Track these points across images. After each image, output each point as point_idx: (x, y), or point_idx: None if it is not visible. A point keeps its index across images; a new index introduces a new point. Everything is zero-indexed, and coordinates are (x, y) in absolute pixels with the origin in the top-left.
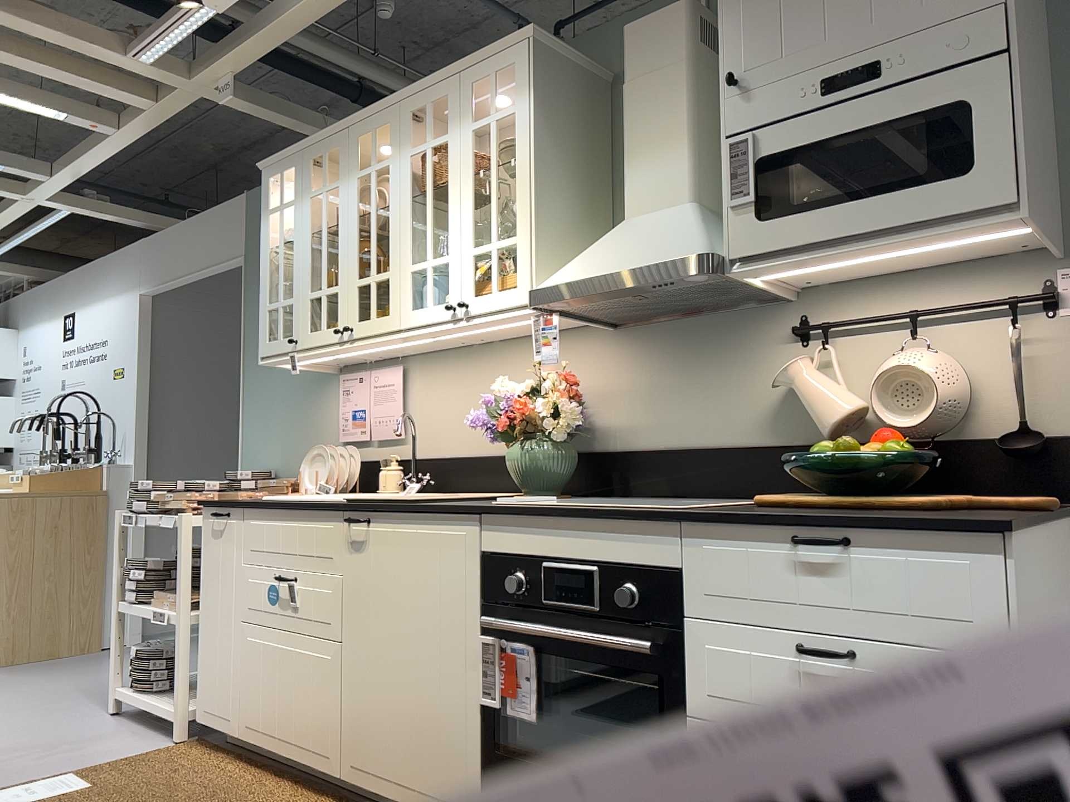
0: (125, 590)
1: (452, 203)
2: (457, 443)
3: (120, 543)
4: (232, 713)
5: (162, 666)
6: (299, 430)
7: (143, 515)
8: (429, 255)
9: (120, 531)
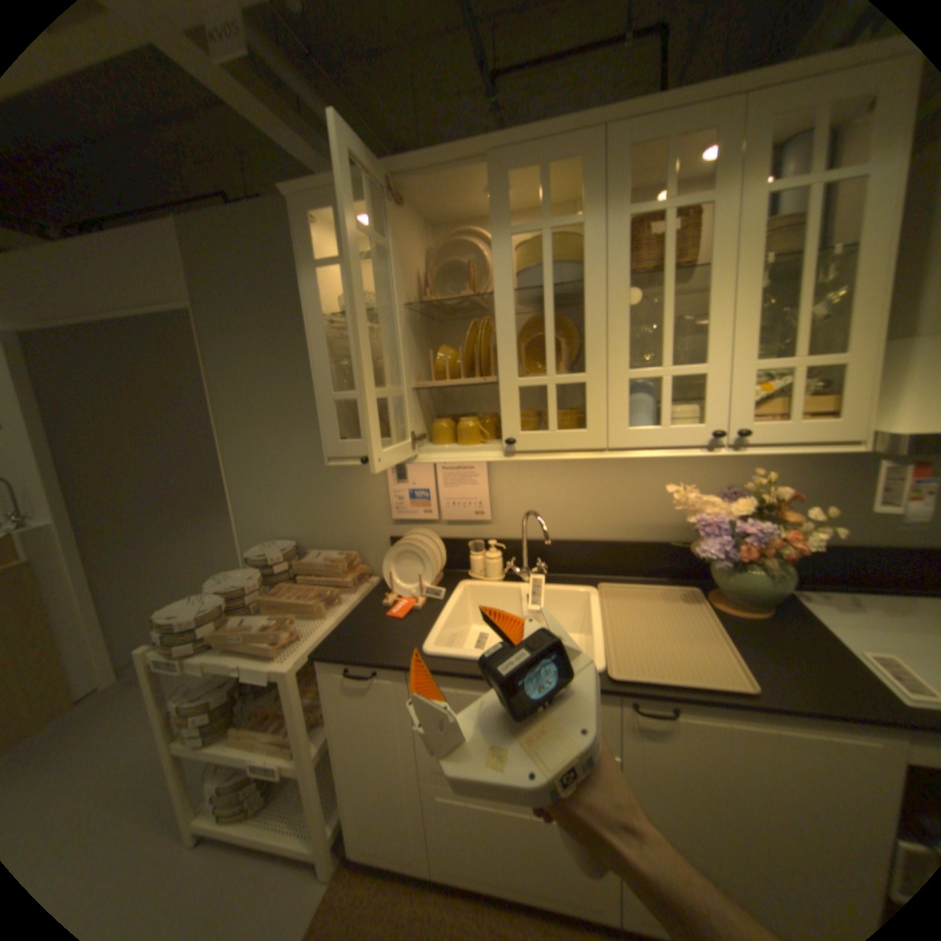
0: (171, 732)
1: (720, 294)
2: (567, 527)
3: (149, 689)
4: (417, 862)
5: (251, 793)
6: (323, 503)
7: (191, 662)
8: (669, 361)
9: (146, 676)
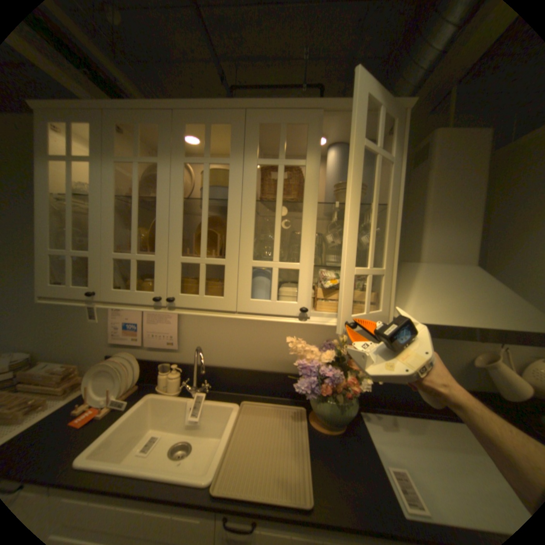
0: None
1: (307, 221)
2: (229, 358)
3: None
4: None
5: None
6: (59, 326)
7: None
8: (277, 258)
9: None
